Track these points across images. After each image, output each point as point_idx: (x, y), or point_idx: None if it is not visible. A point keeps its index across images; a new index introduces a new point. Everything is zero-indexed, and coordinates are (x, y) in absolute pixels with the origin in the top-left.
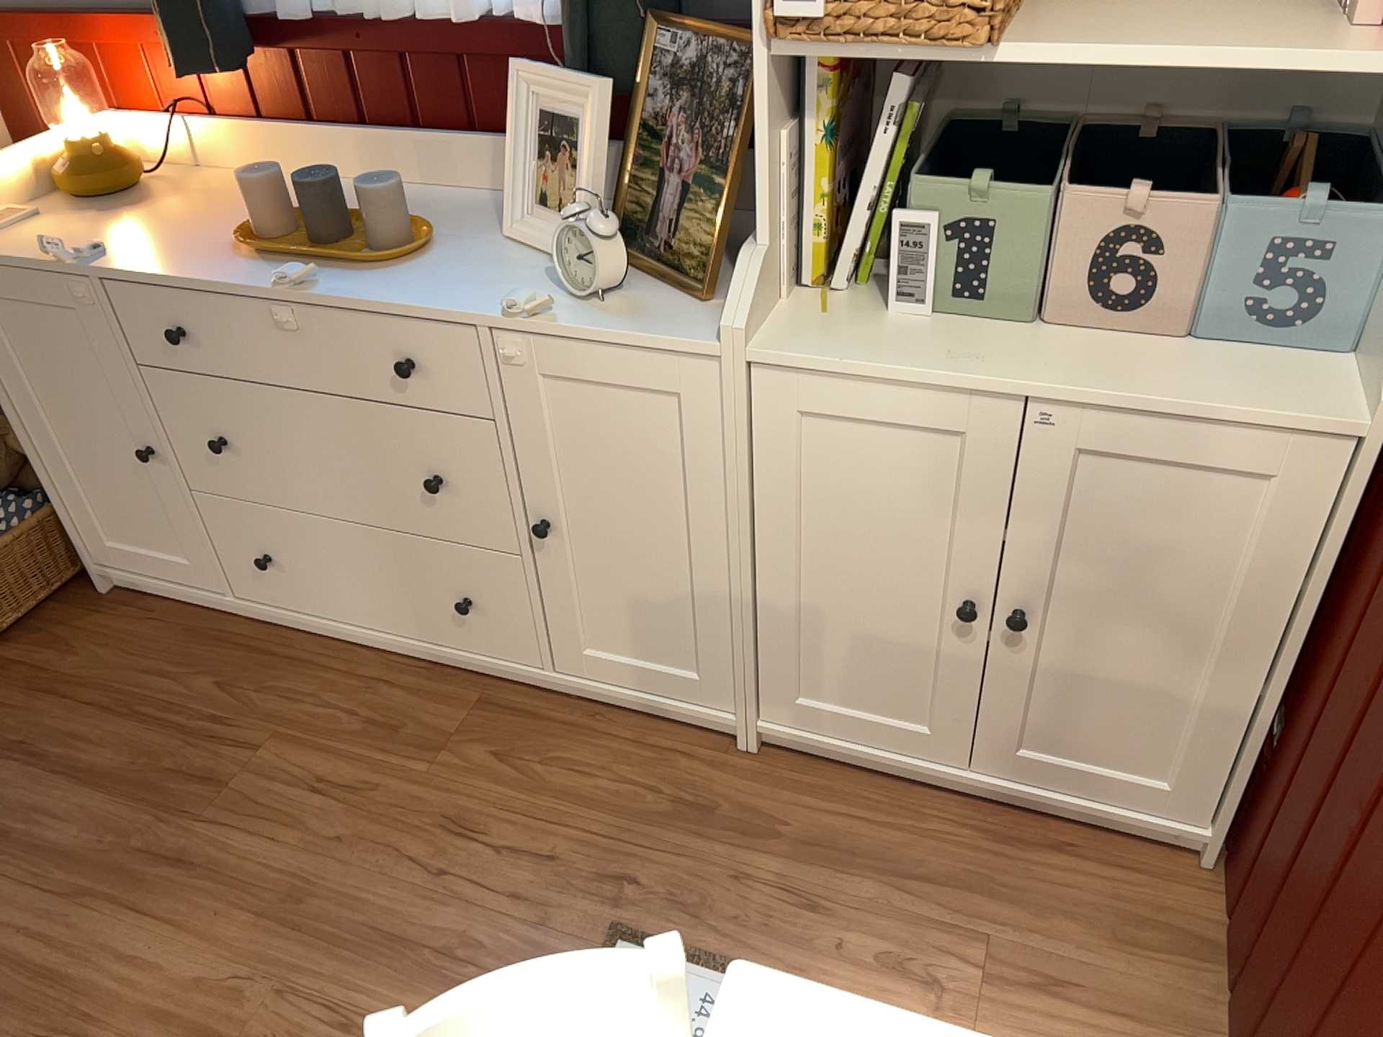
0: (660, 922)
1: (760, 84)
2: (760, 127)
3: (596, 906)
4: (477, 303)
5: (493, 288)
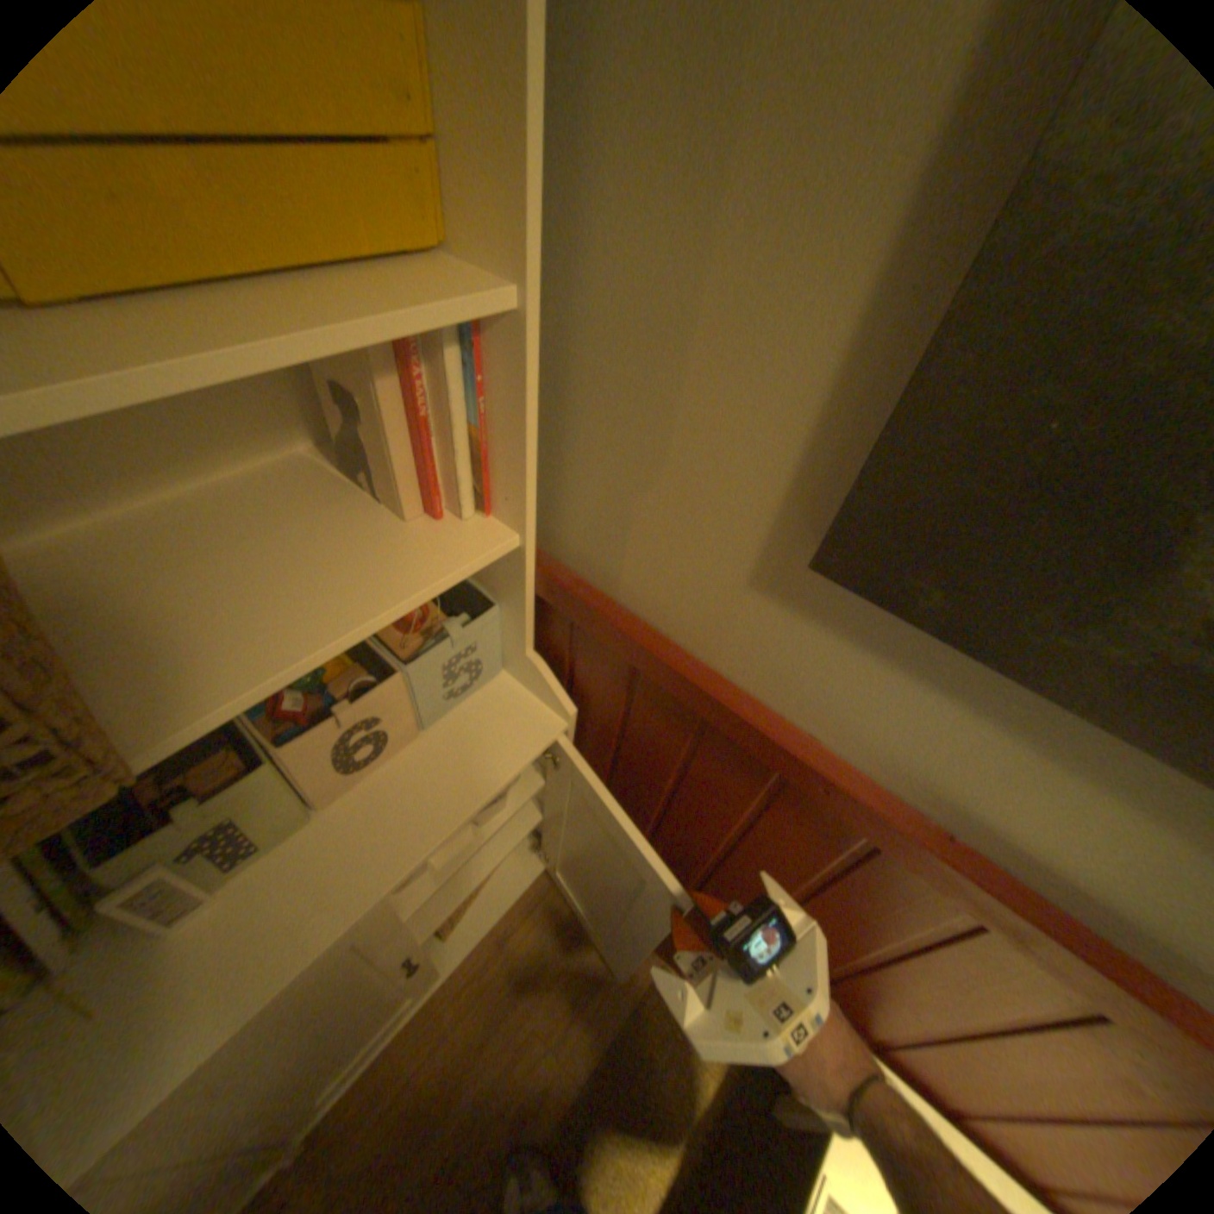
0: None
1: None
2: None
3: None
4: None
5: None
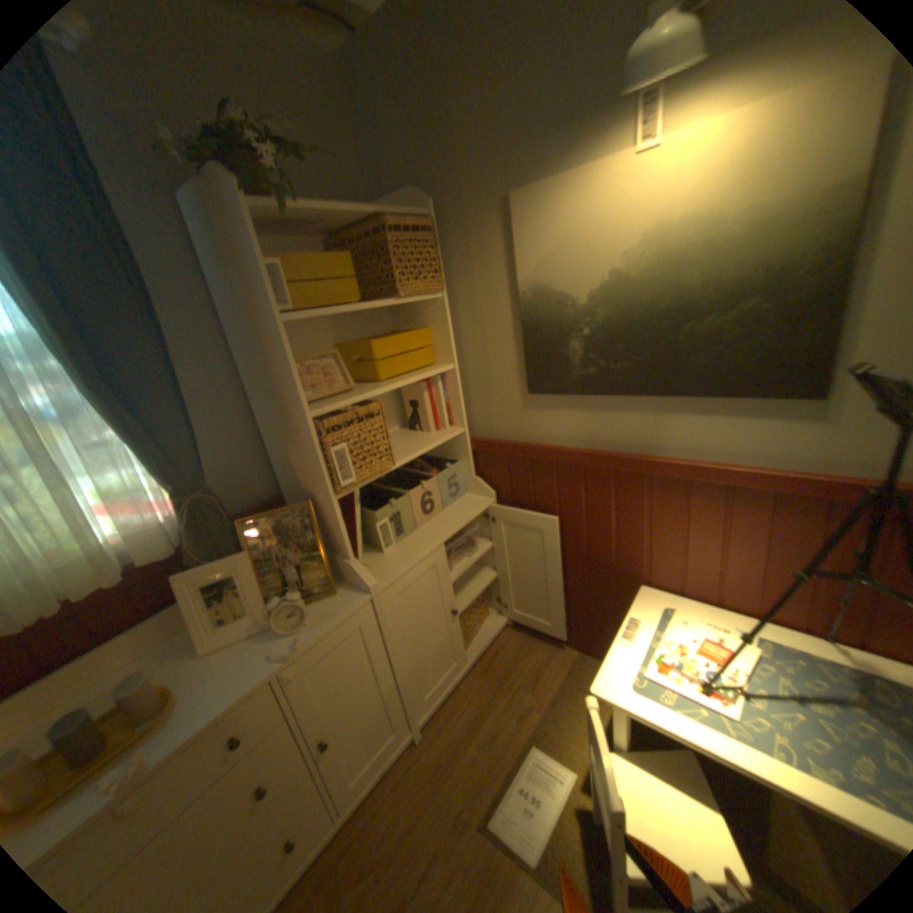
0: (485, 807)
1: (333, 508)
2: (337, 521)
3: (468, 840)
4: (251, 676)
5: (242, 668)
